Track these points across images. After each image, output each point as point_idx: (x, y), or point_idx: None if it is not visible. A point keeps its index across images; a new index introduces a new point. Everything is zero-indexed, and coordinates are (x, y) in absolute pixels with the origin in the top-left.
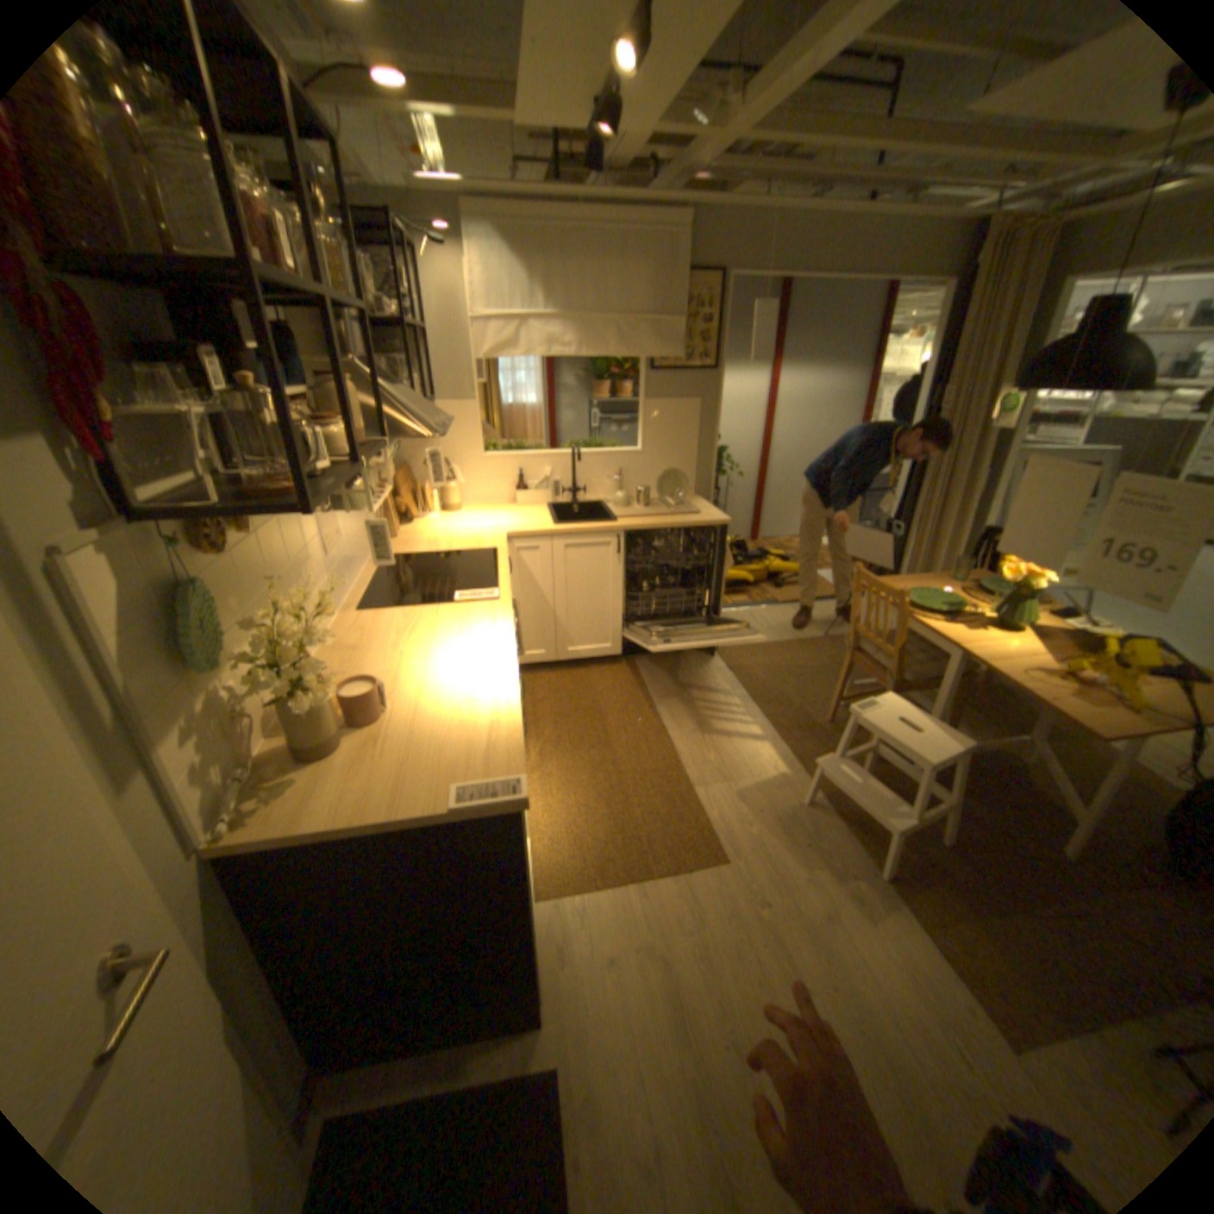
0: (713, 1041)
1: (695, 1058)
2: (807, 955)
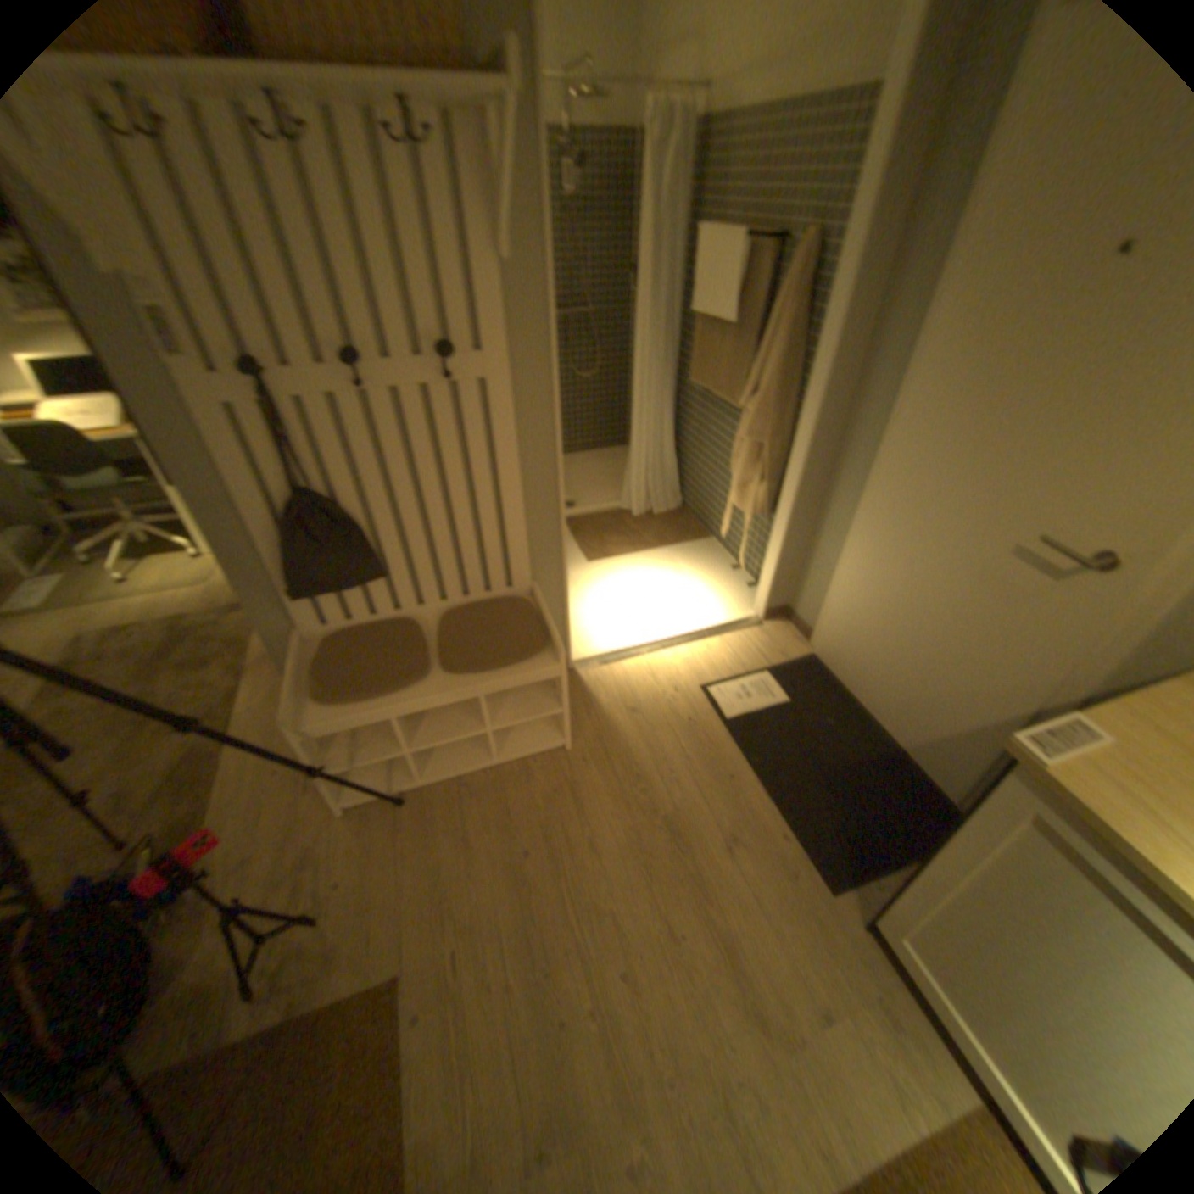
0: (698, 948)
1: (714, 929)
2: (587, 1081)
